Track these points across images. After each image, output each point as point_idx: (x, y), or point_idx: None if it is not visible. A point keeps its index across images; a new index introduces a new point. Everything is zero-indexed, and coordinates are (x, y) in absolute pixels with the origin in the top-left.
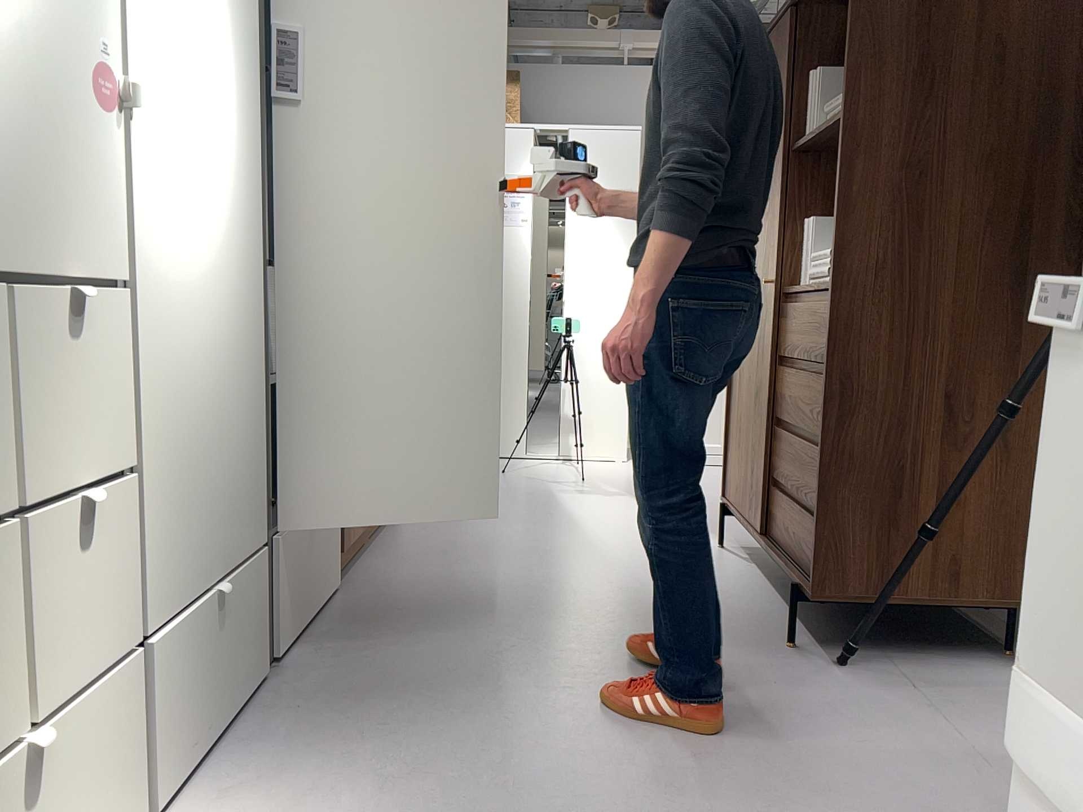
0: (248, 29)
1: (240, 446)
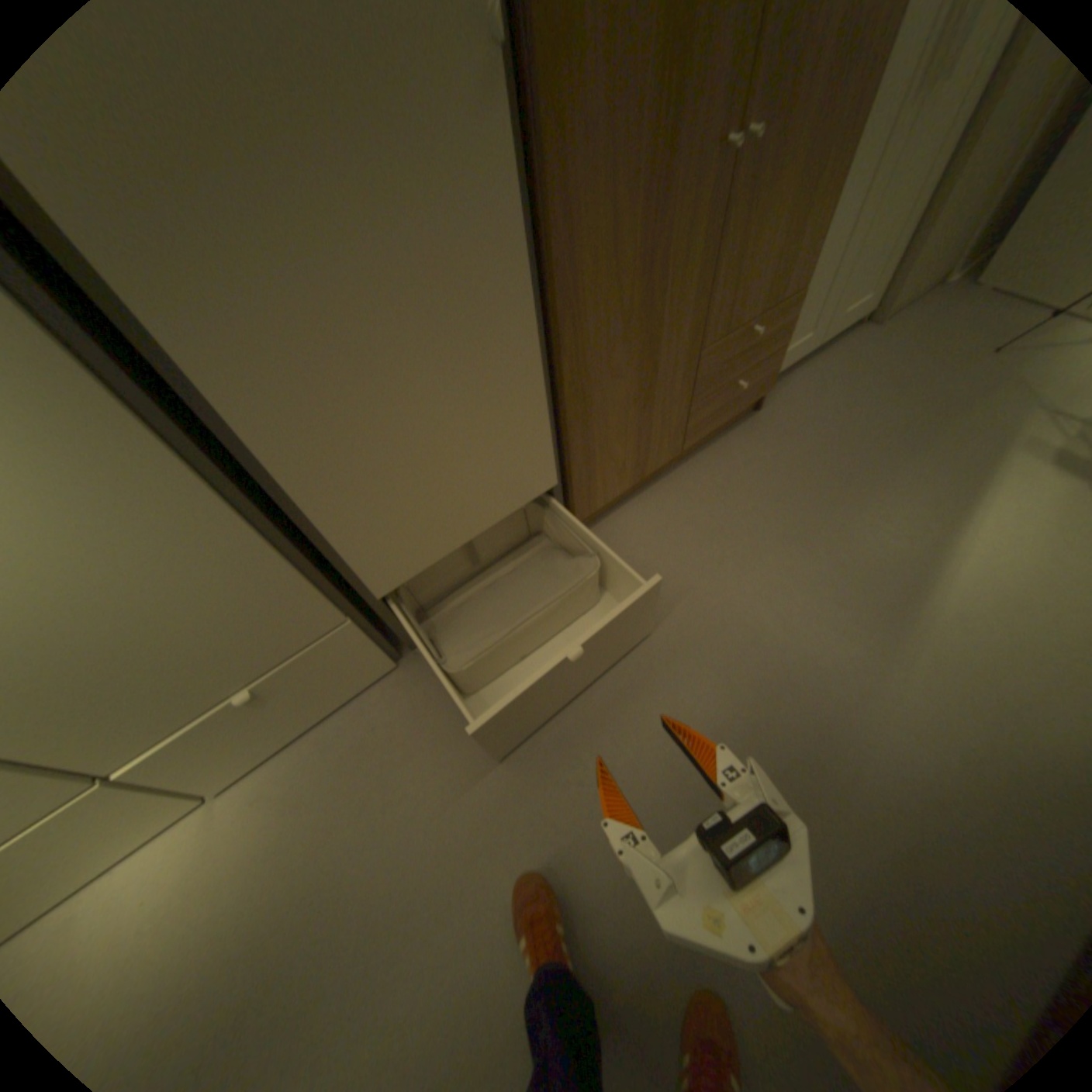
0: None
1: (221, 602)
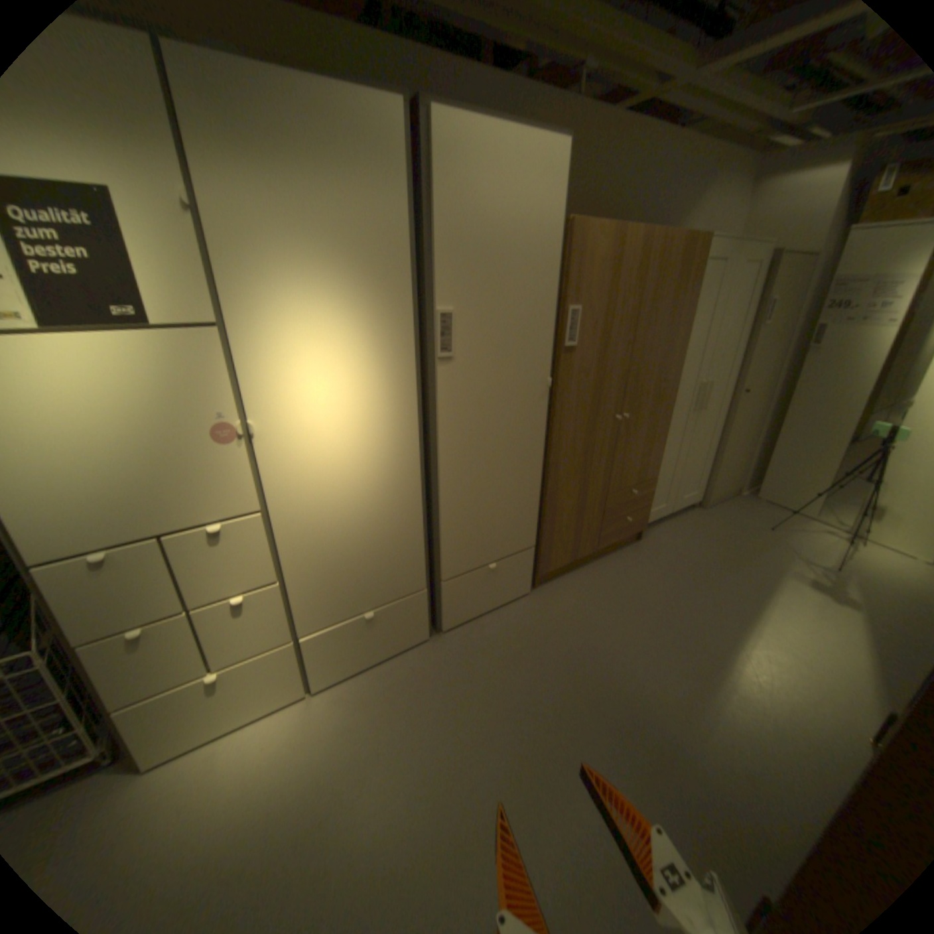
0: (402, 329)
1: (395, 551)
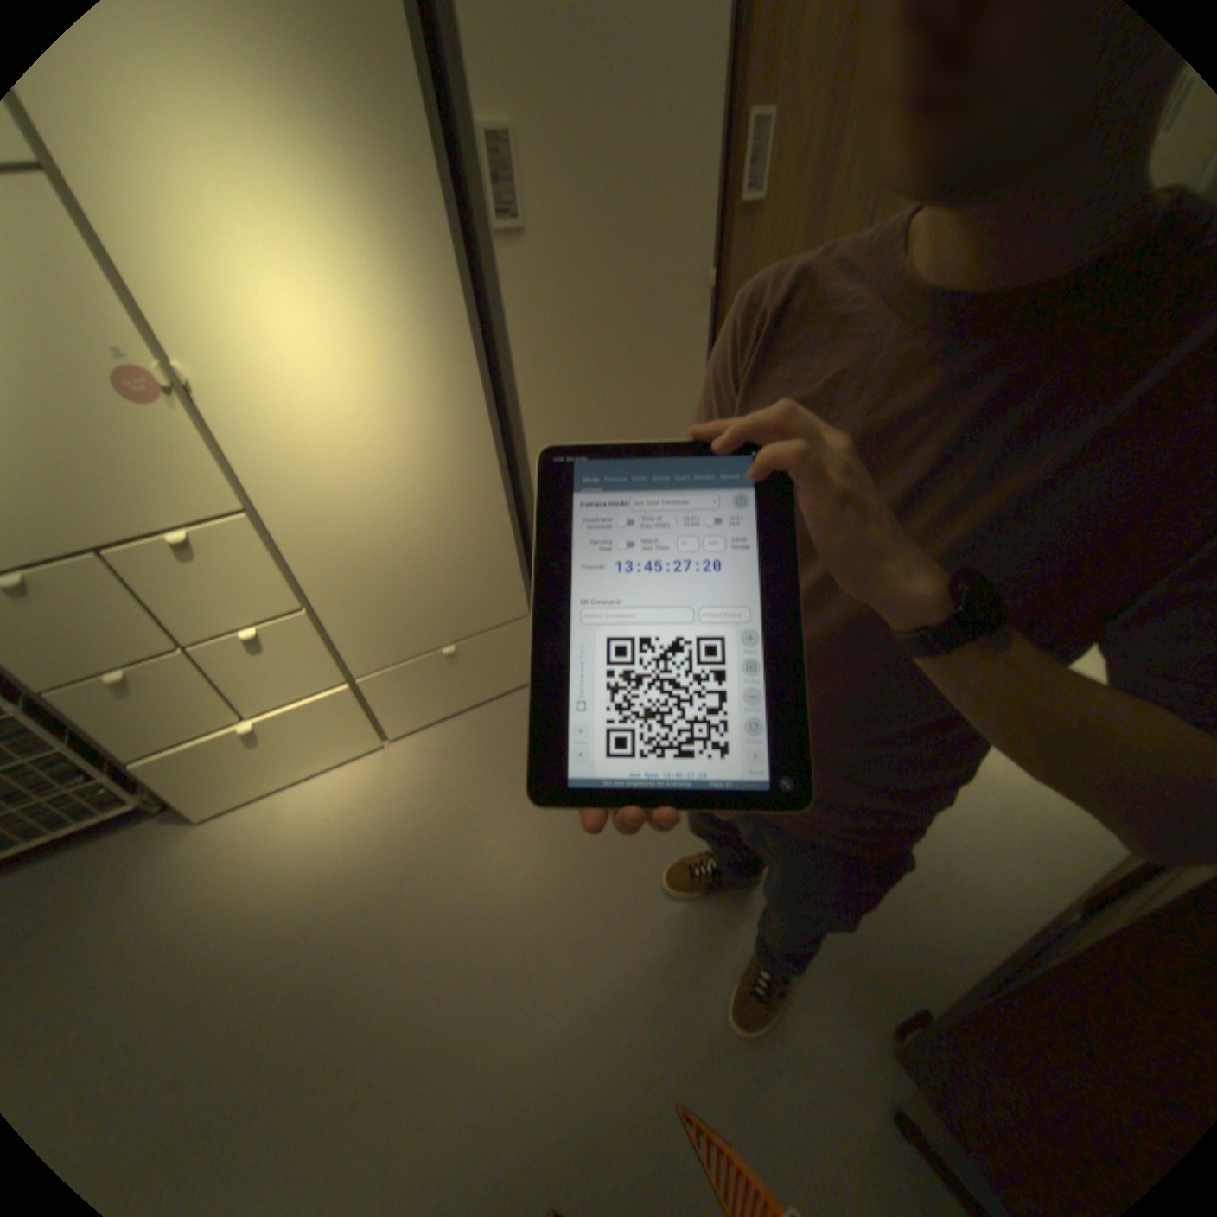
0: (413, 170)
1: (473, 566)
